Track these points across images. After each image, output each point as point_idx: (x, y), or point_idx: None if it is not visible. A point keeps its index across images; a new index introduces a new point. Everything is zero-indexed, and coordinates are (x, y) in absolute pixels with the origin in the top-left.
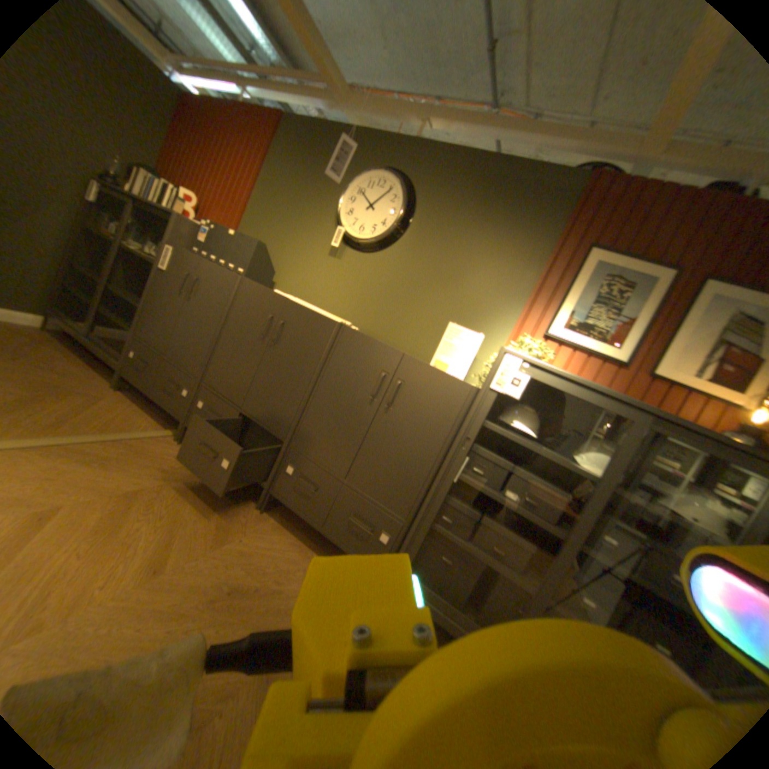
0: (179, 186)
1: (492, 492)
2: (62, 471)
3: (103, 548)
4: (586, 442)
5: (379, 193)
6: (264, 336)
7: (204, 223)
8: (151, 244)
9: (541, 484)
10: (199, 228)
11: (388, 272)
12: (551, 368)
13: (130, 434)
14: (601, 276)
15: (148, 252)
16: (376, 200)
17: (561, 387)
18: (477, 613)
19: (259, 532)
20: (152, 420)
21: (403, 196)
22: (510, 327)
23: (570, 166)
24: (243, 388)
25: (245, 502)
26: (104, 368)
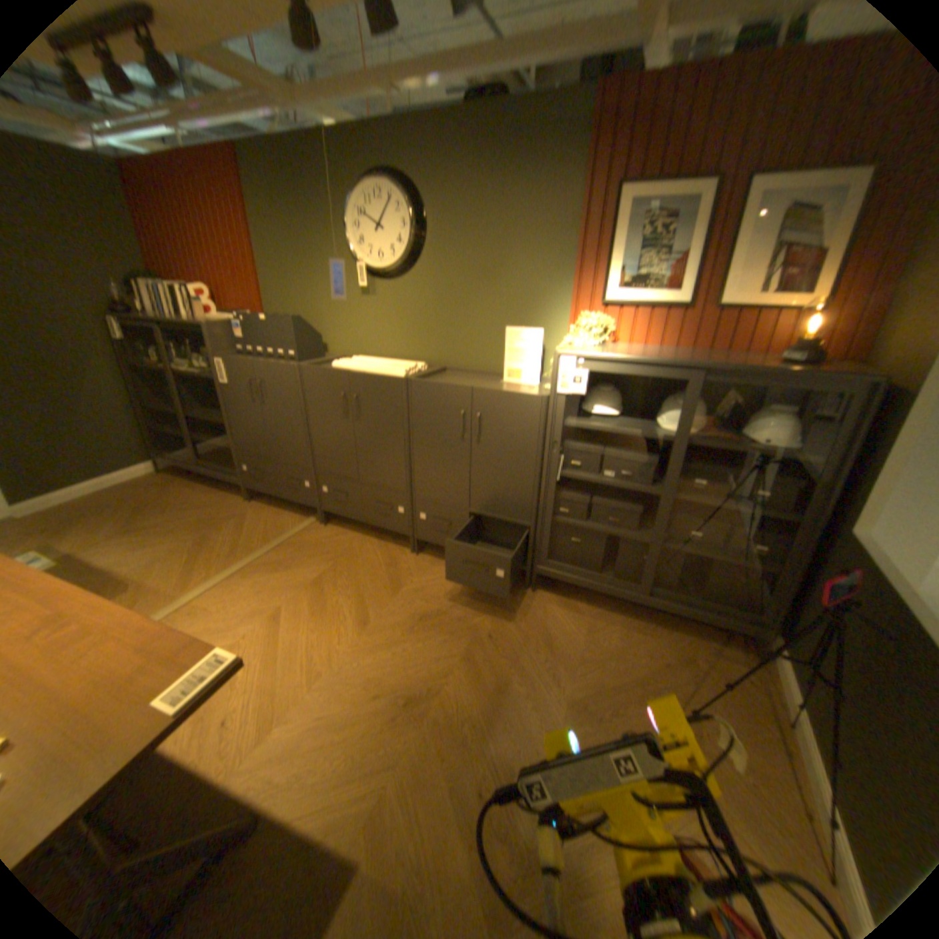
0: (182, 278)
1: (592, 479)
2: (262, 585)
3: (323, 624)
4: (666, 403)
5: (382, 209)
6: (347, 415)
7: (234, 318)
8: (197, 356)
9: (631, 458)
10: (232, 326)
11: (428, 293)
12: (604, 359)
13: (286, 536)
14: (640, 219)
15: (199, 366)
16: (382, 218)
17: (618, 372)
18: (615, 571)
19: (422, 572)
20: (293, 516)
21: (407, 205)
22: (568, 308)
23: (570, 89)
24: (352, 466)
25: (401, 553)
26: (228, 486)
